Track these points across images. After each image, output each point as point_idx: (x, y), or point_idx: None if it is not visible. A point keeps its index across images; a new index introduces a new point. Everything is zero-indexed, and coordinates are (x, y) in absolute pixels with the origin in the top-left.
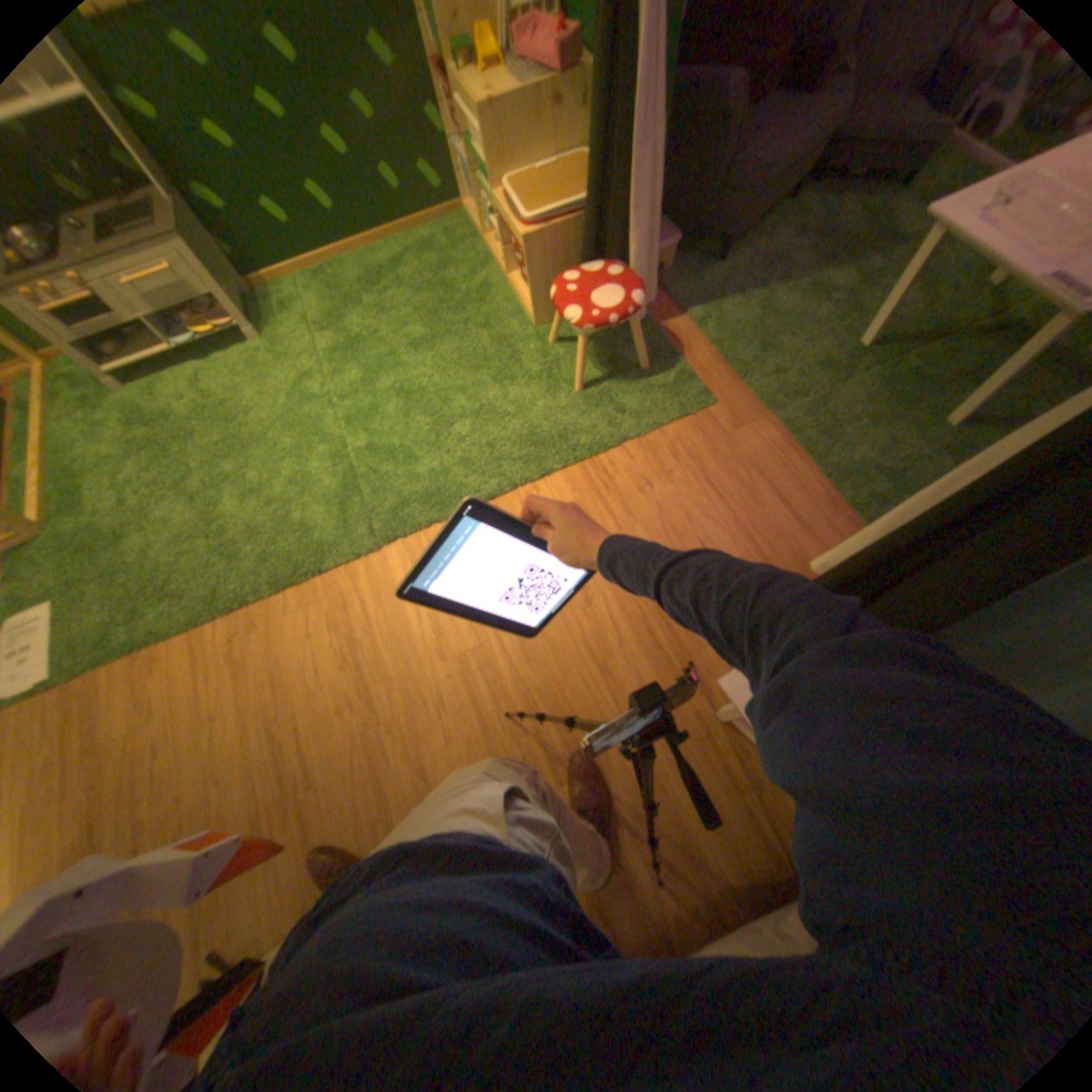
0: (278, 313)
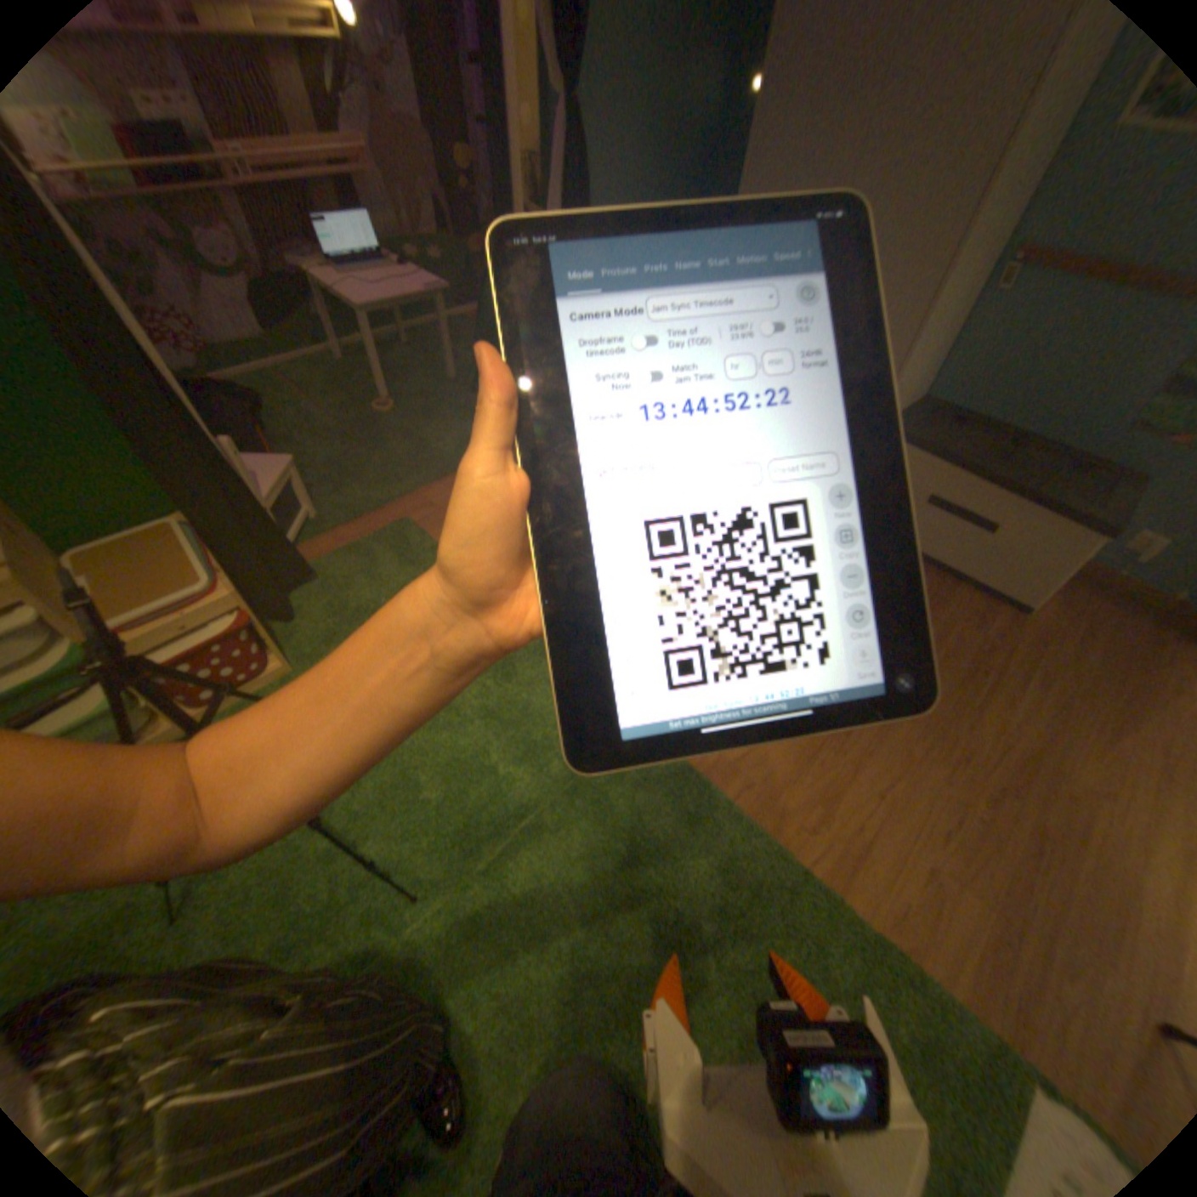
0: None
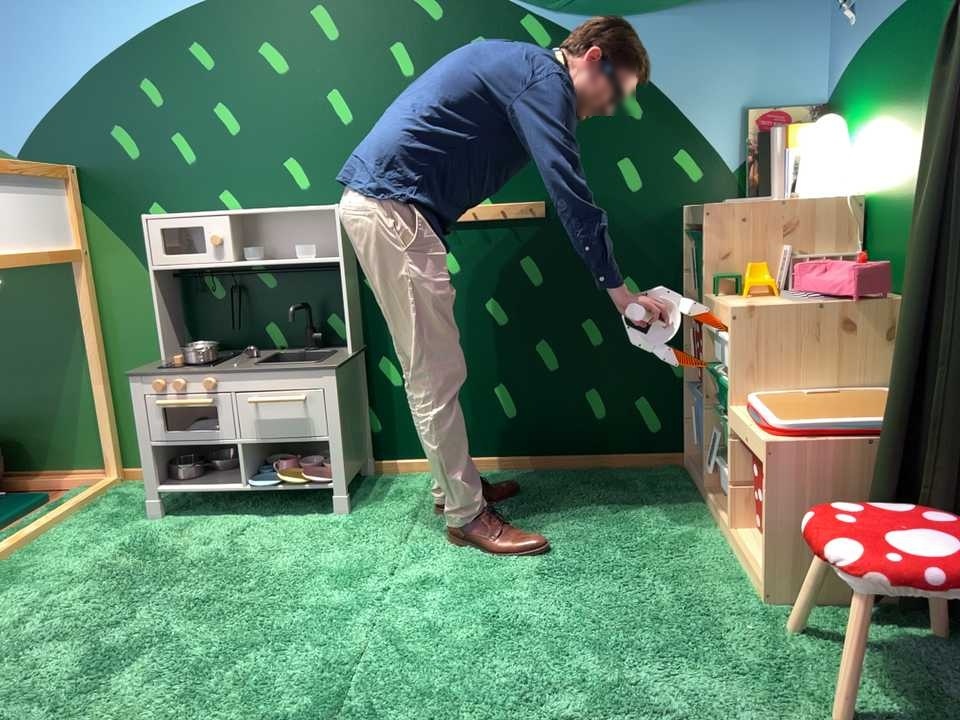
0: (391, 499)
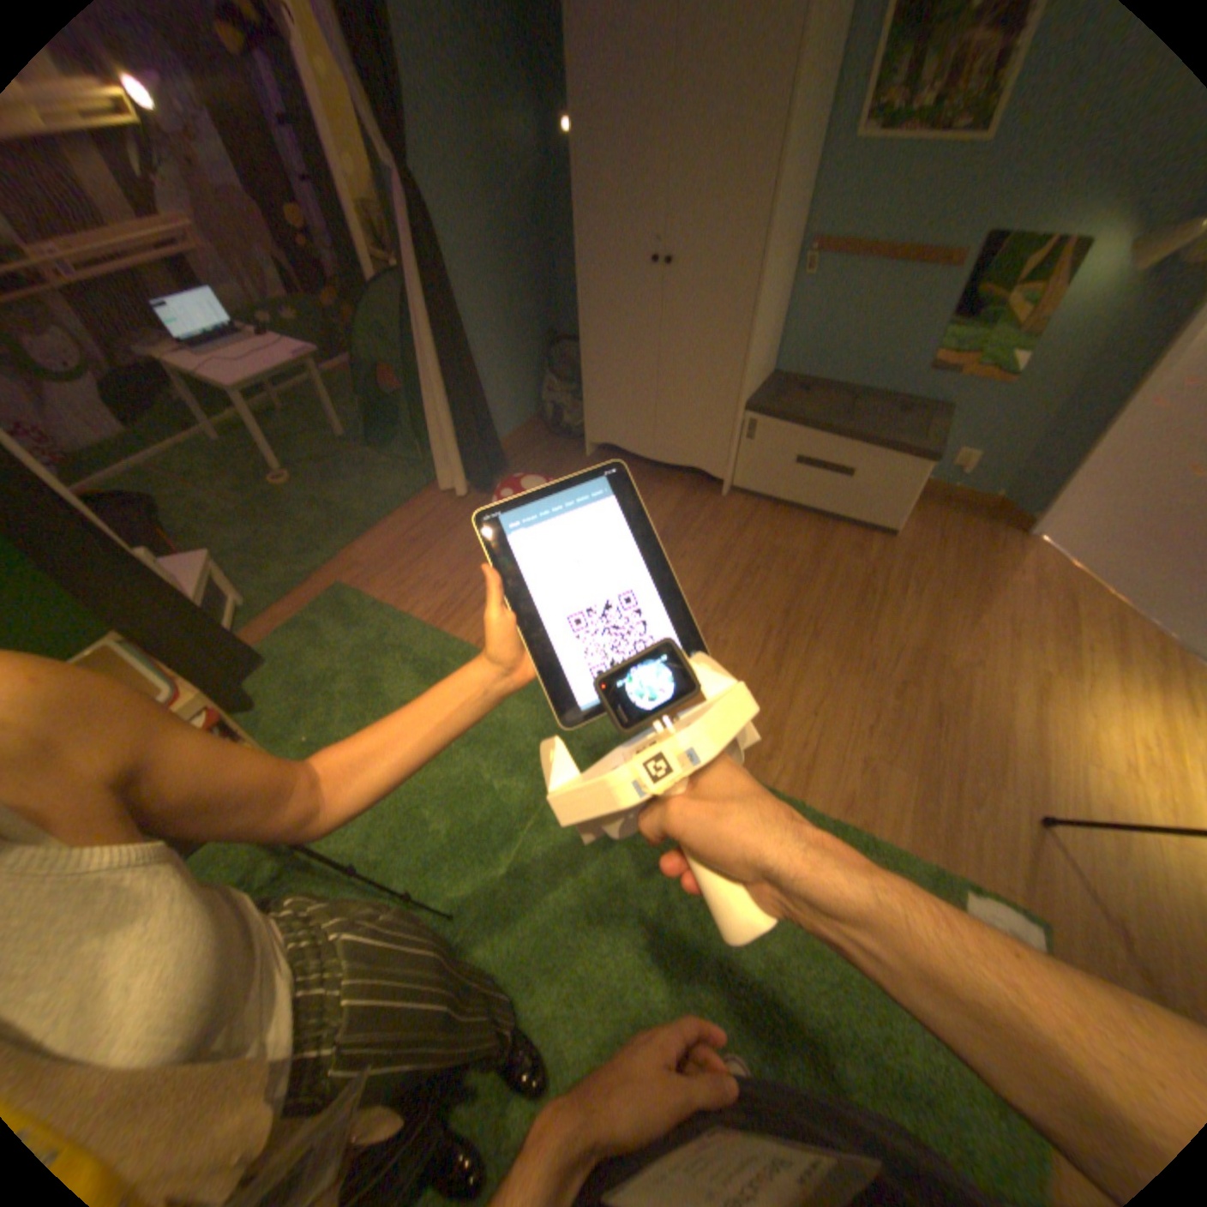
0: None
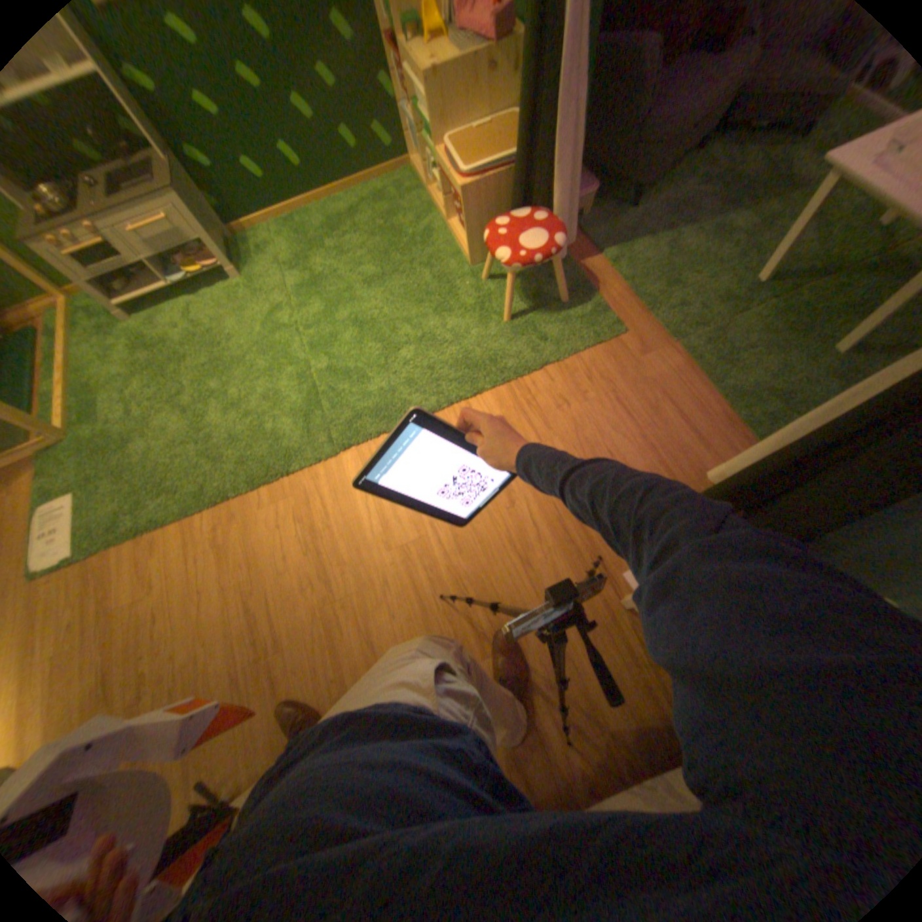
0: (255, 254)
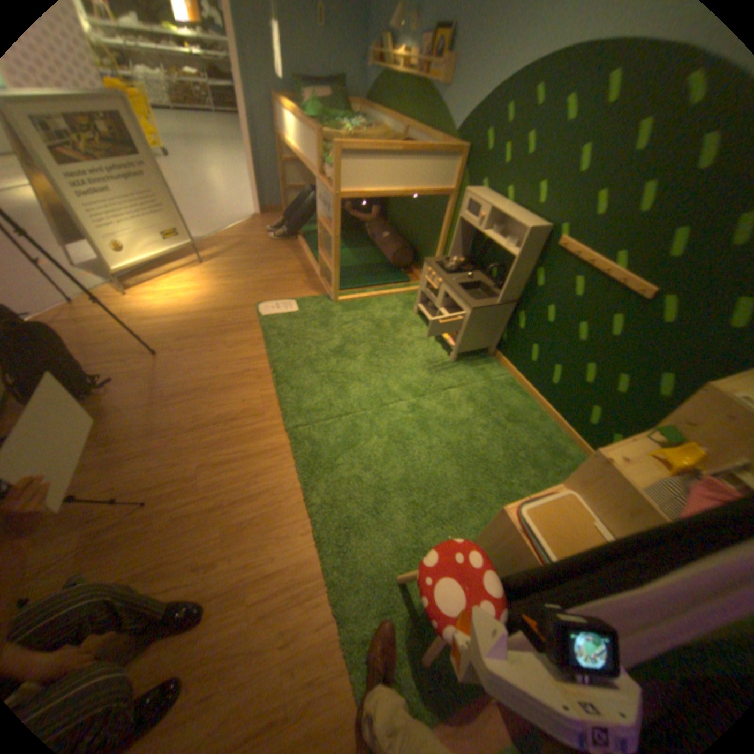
0: (475, 370)
